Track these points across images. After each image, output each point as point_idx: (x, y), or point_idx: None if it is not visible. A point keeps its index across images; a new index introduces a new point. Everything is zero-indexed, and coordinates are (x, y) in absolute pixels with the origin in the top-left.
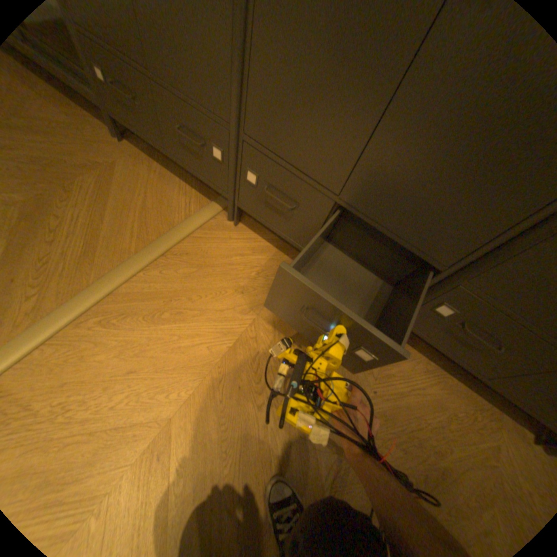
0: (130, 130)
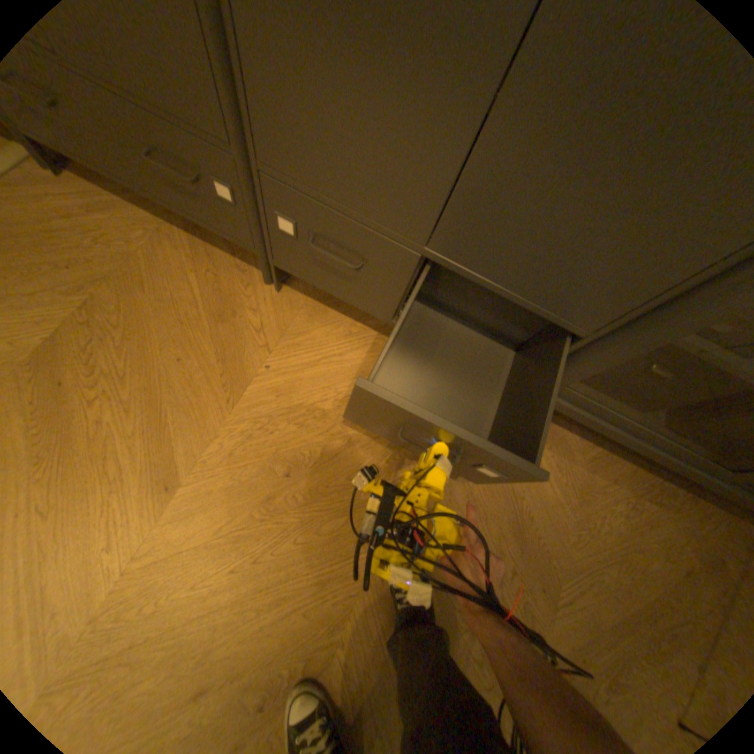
0: None
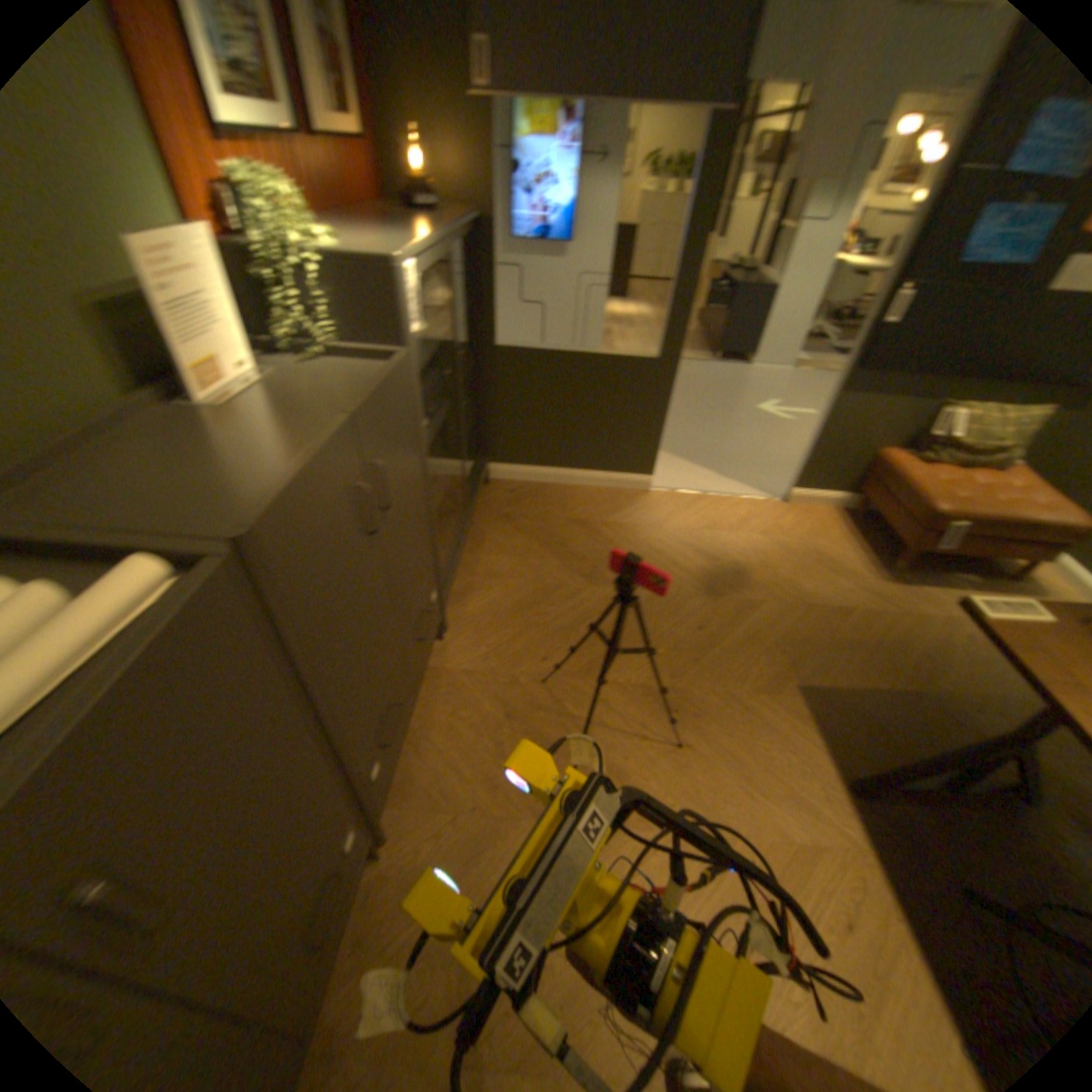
0: None
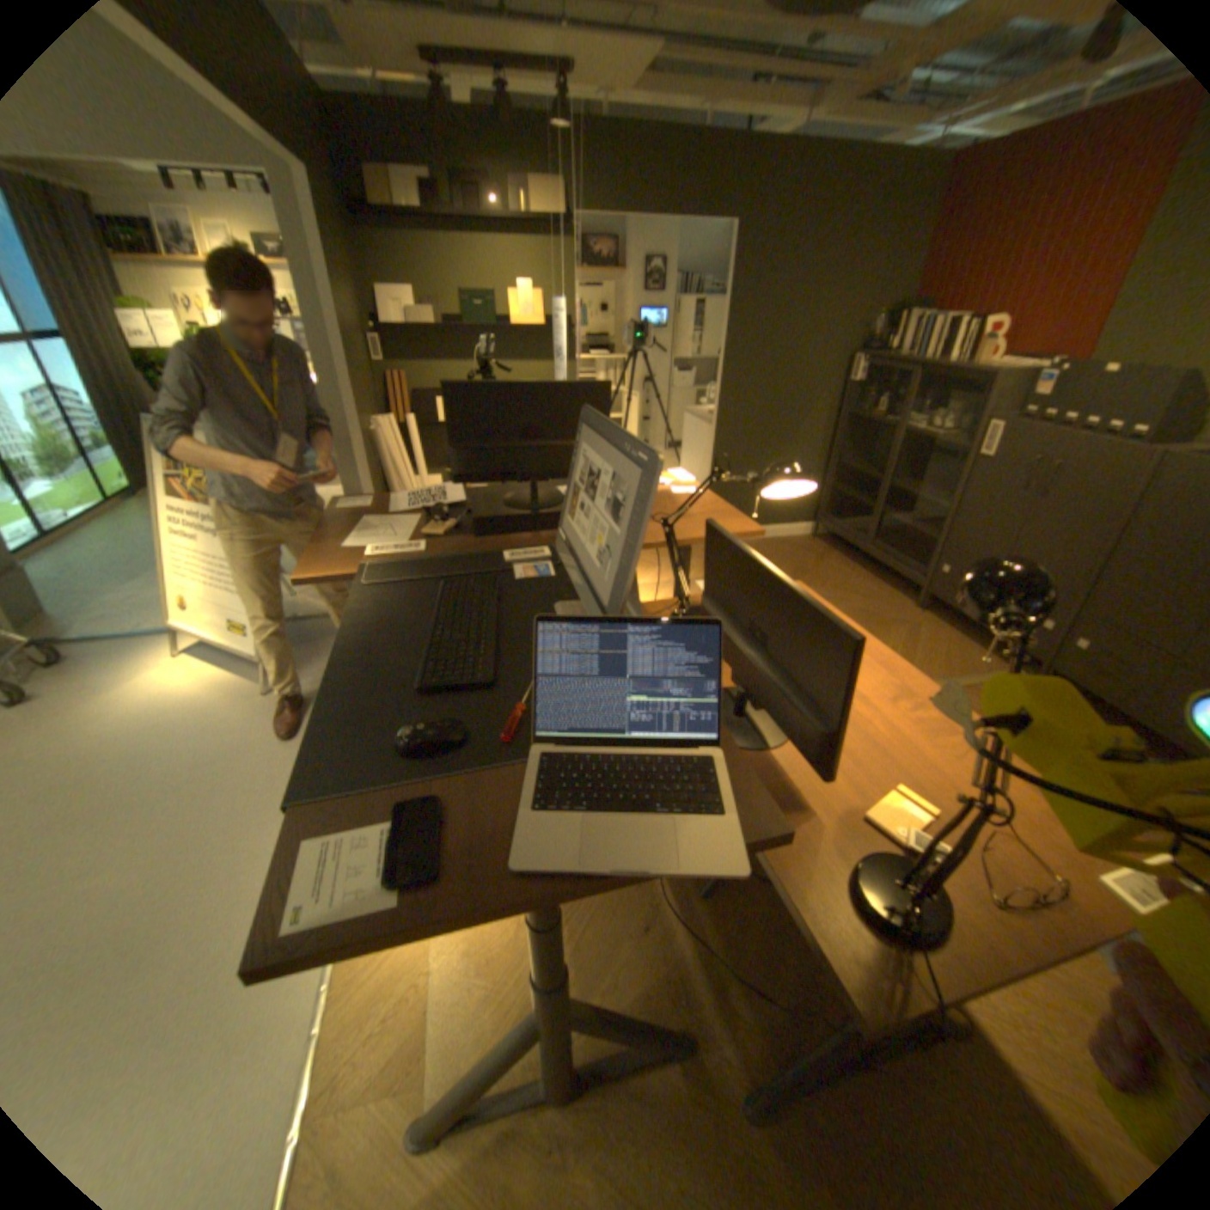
0: (950, 605)
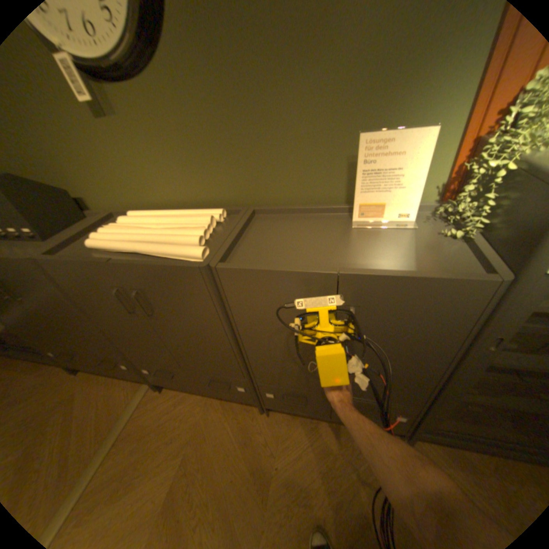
0: (77, 370)
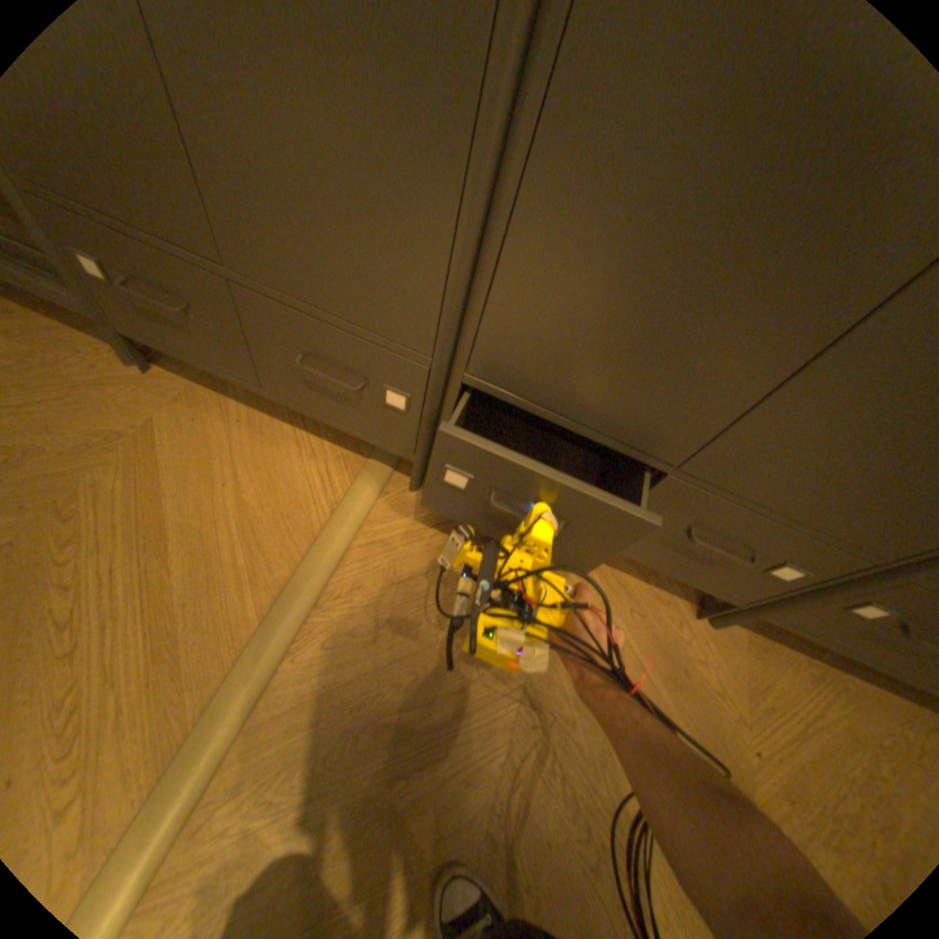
0: (174, 357)
